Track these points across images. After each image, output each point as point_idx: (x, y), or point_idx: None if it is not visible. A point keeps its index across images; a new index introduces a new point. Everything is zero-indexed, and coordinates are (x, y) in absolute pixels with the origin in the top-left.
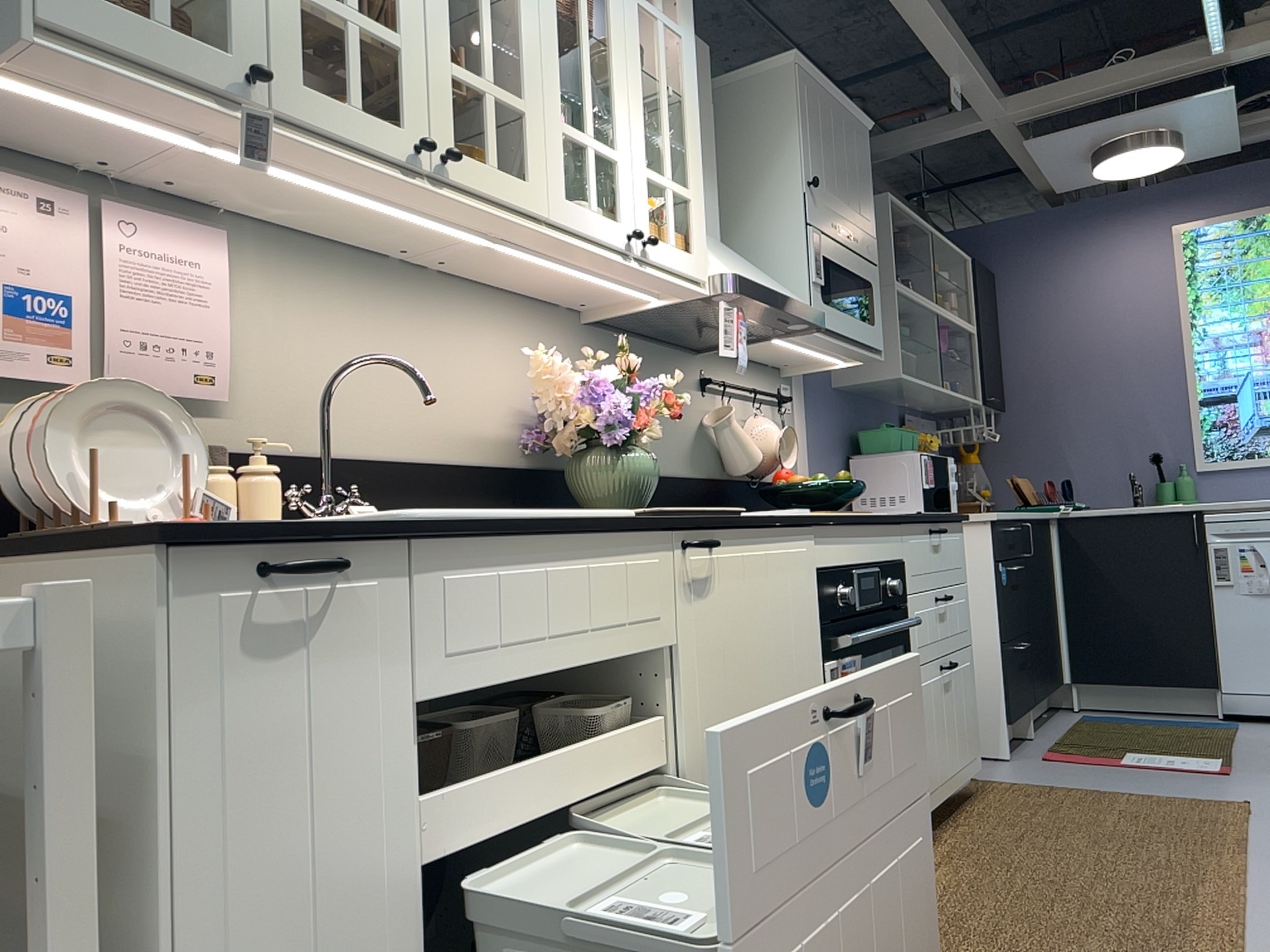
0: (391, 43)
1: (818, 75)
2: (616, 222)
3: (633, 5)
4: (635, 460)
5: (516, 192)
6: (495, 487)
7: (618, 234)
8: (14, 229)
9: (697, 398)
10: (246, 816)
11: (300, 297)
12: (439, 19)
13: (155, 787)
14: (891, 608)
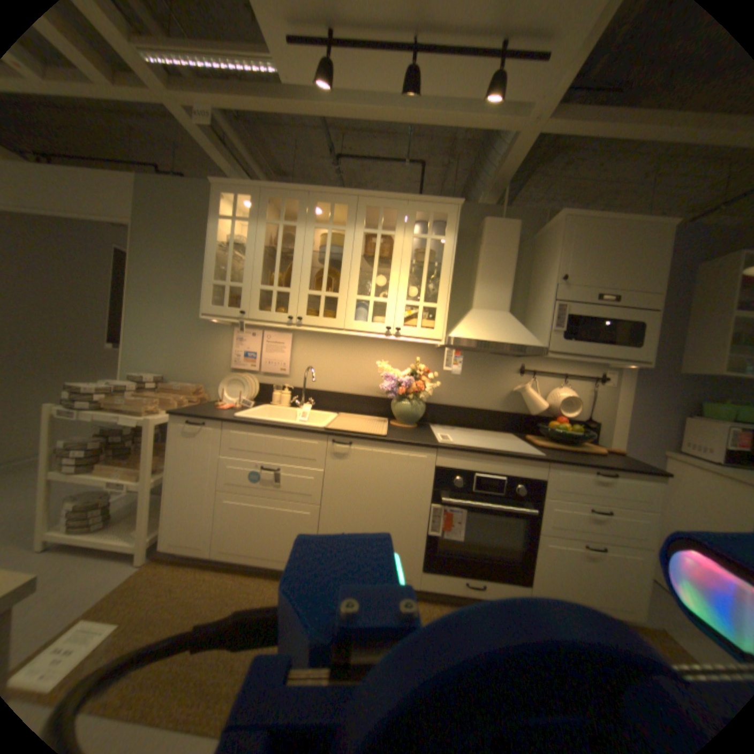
0: (286, 292)
1: (590, 213)
2: (381, 325)
3: (408, 239)
4: (405, 404)
5: (328, 323)
6: (375, 403)
7: (380, 329)
8: (247, 340)
9: (512, 377)
10: (180, 464)
11: (314, 348)
12: (304, 279)
13: (167, 453)
14: (517, 499)
